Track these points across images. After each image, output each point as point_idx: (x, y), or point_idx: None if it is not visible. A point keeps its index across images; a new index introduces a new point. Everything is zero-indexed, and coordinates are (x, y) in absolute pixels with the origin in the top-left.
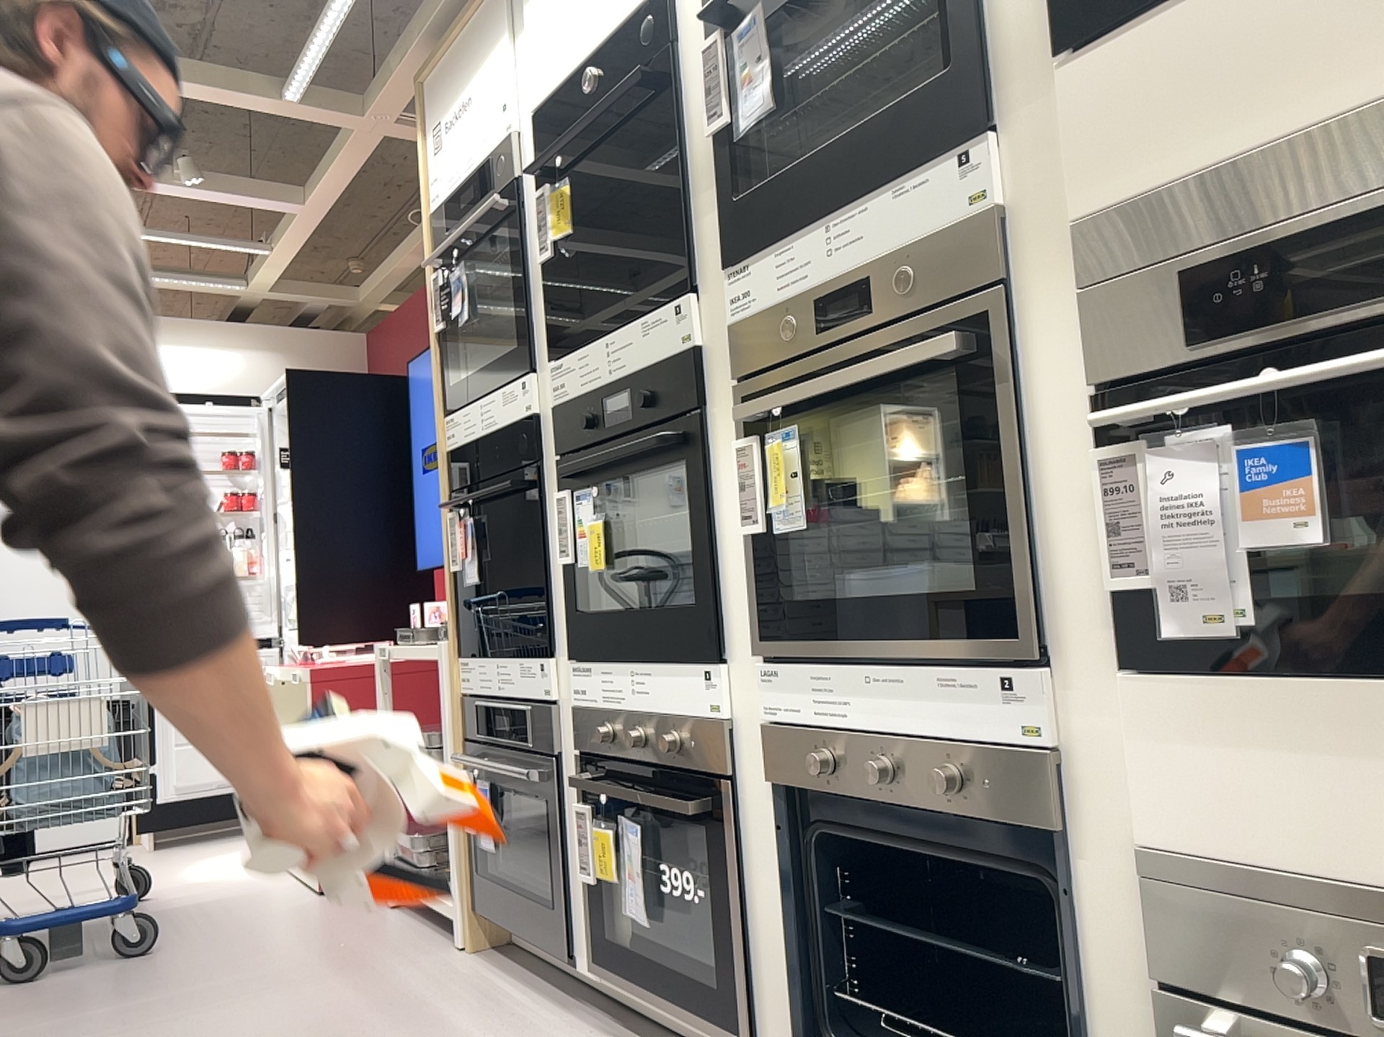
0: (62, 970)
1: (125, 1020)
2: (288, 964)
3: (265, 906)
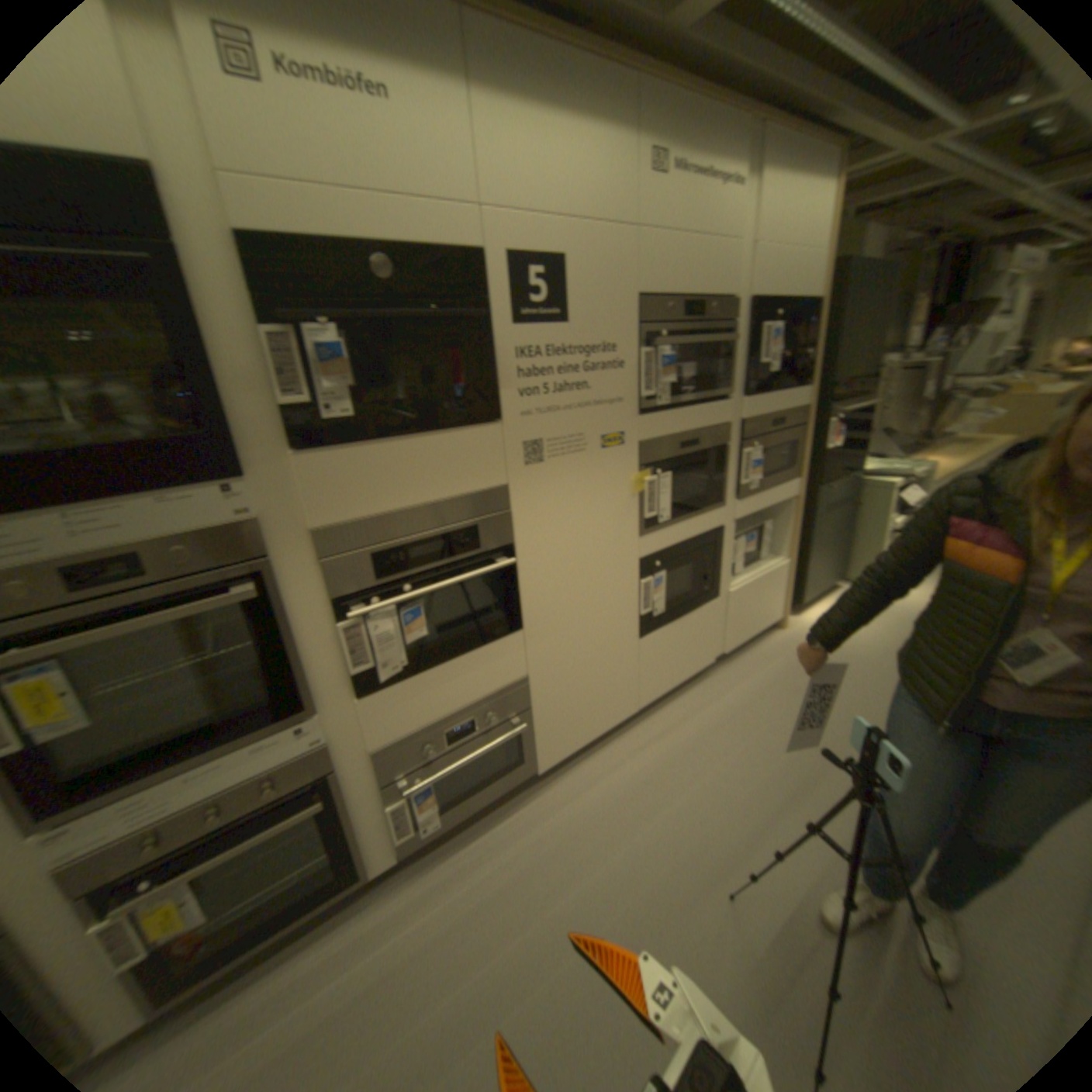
0: None
1: None
2: None
3: None
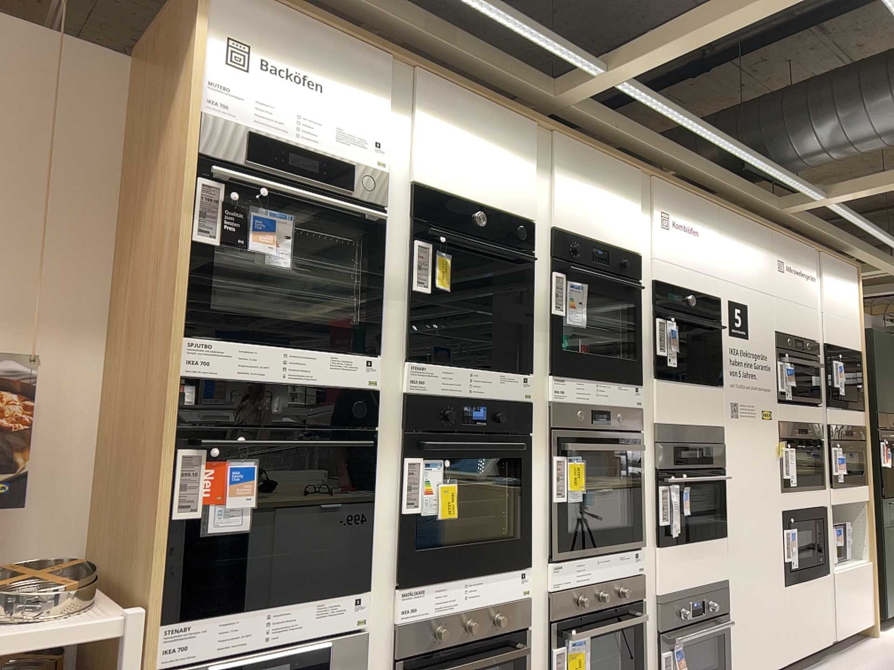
0: None
1: None
2: None
3: None
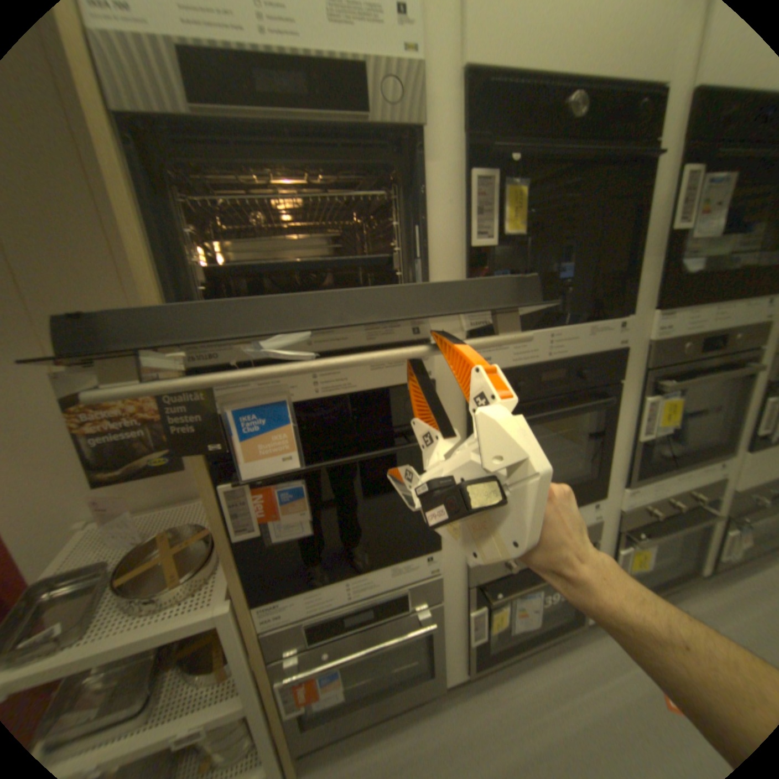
0: None
1: None
2: None
3: None
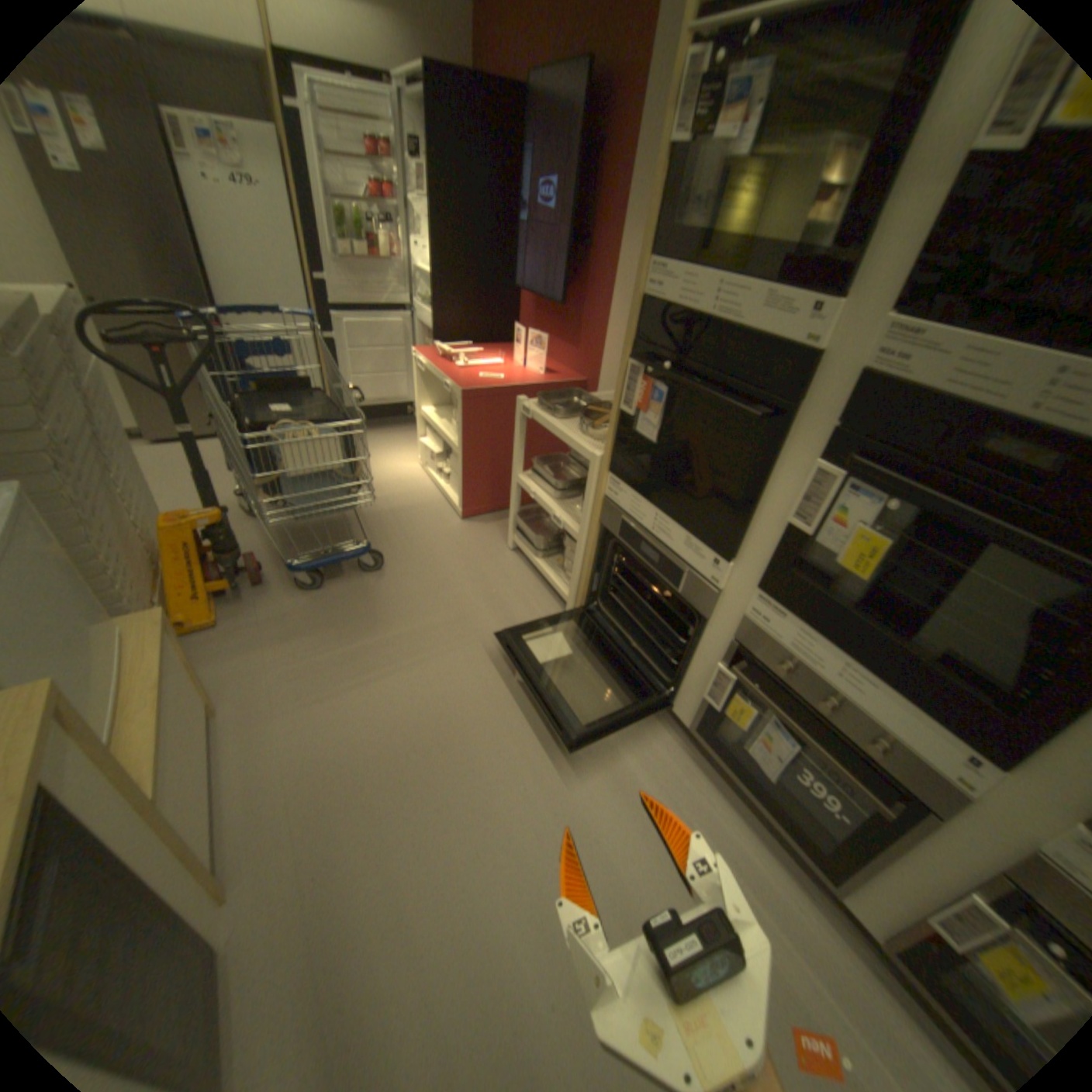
0: (333, 579)
1: (391, 658)
2: (470, 610)
3: (434, 529)
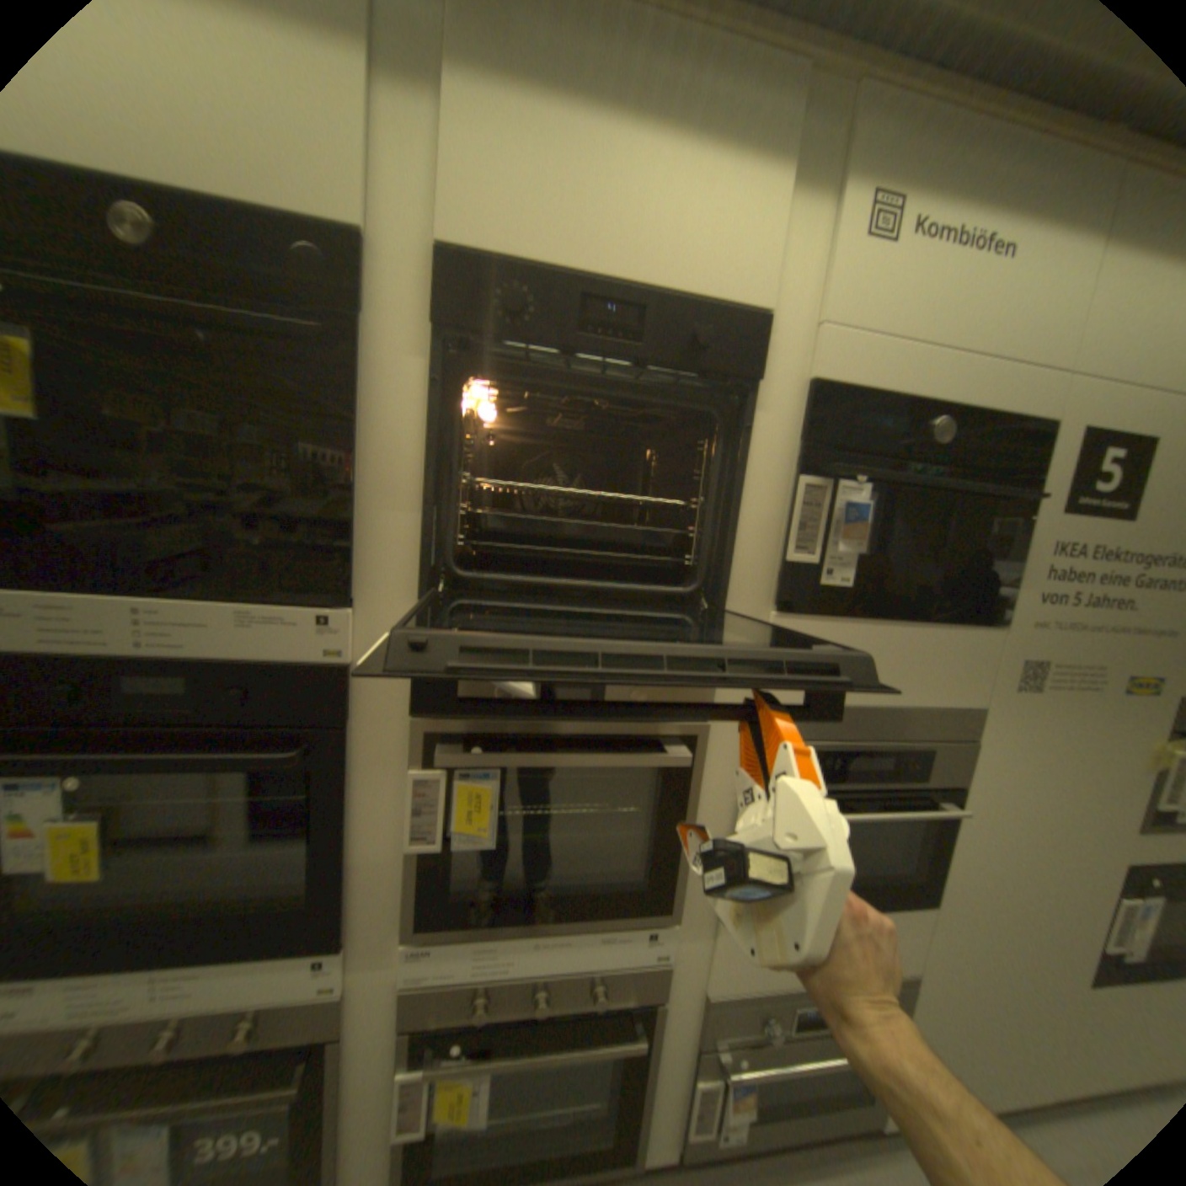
0: None
1: None
2: None
3: None
